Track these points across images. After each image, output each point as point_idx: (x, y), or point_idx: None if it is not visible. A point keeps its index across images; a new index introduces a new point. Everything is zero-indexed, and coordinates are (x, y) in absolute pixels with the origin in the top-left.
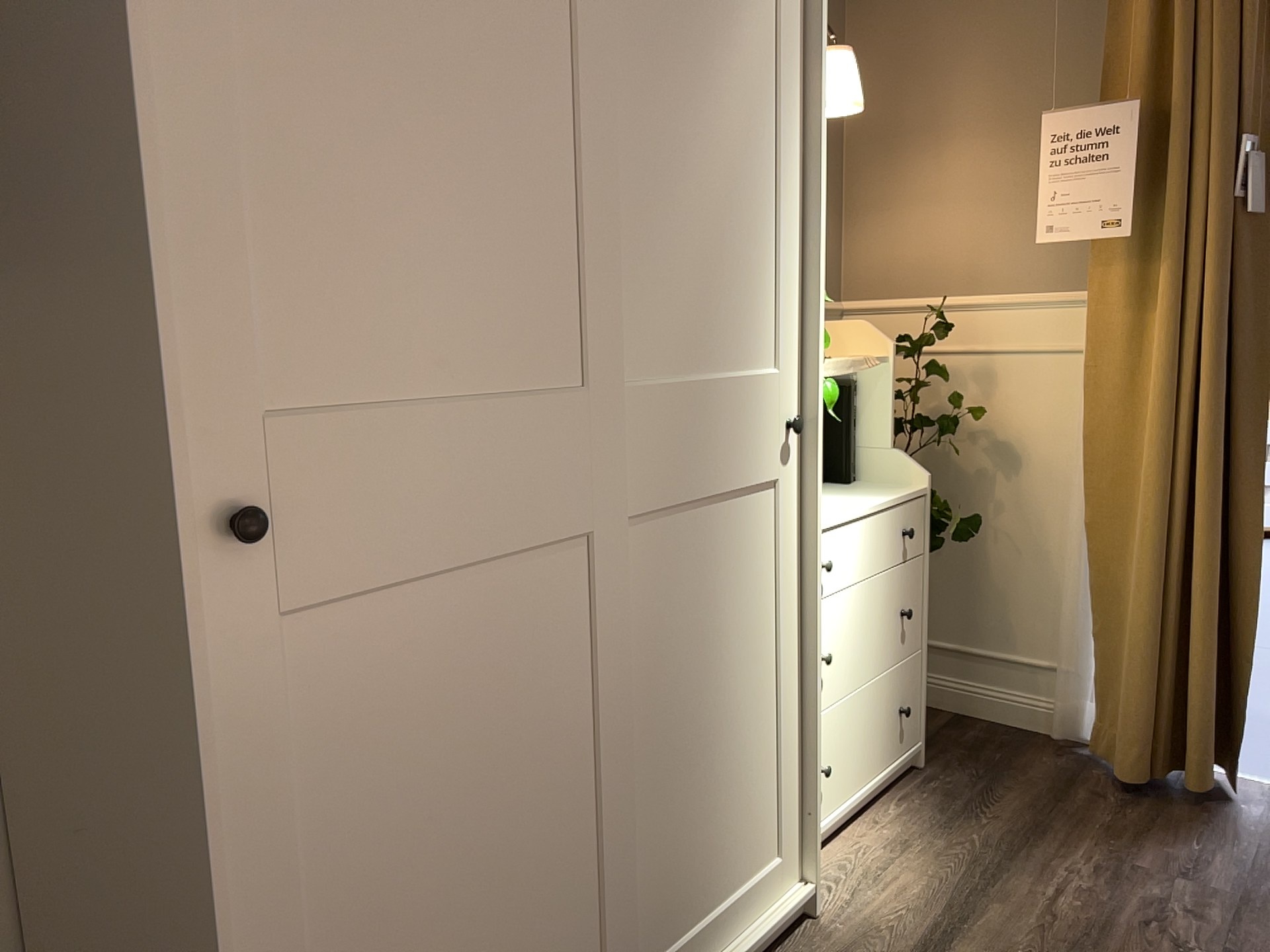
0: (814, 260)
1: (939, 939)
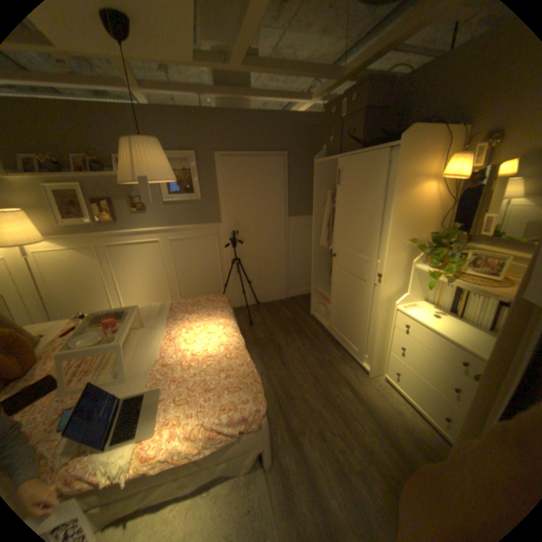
0: (390, 238)
1: (349, 390)
